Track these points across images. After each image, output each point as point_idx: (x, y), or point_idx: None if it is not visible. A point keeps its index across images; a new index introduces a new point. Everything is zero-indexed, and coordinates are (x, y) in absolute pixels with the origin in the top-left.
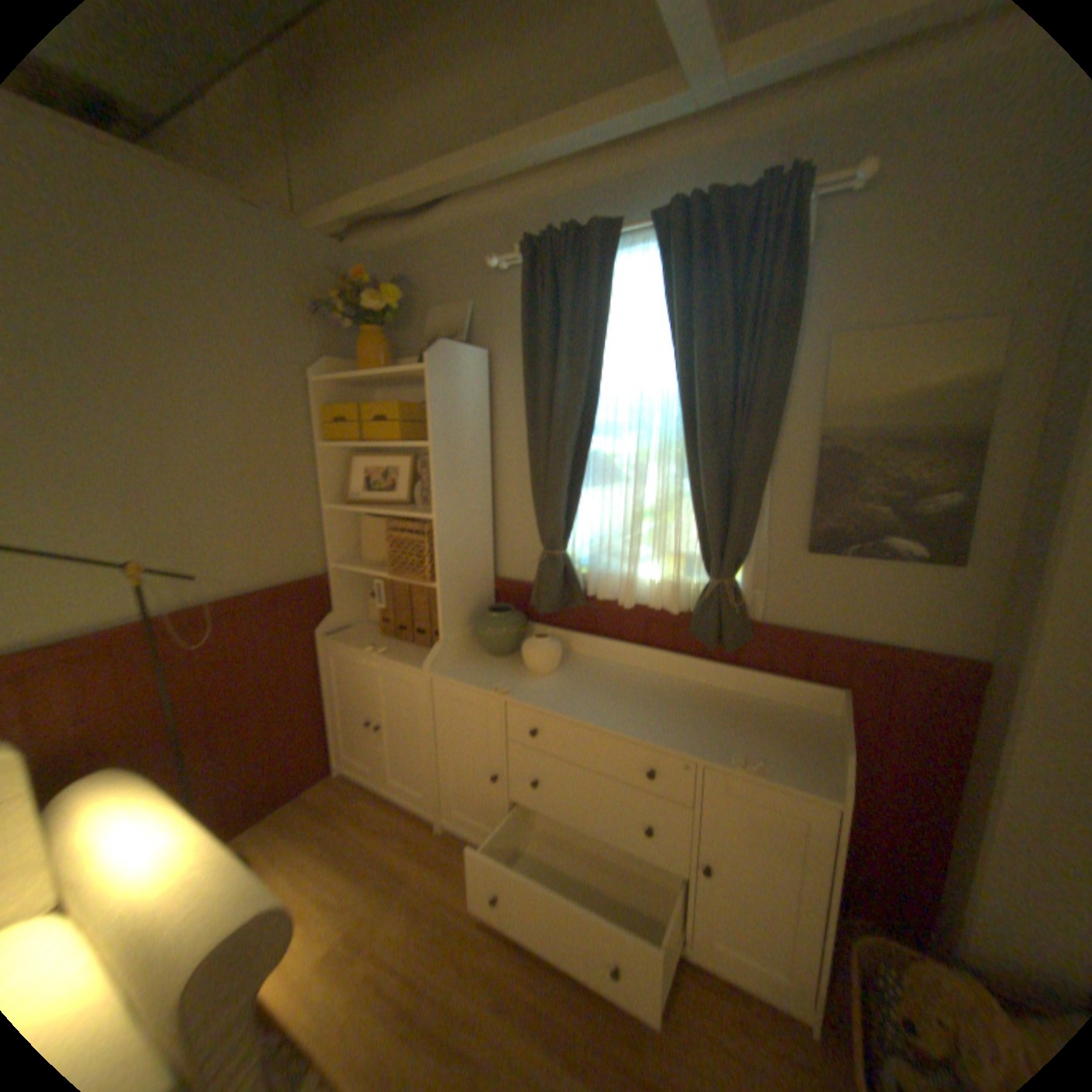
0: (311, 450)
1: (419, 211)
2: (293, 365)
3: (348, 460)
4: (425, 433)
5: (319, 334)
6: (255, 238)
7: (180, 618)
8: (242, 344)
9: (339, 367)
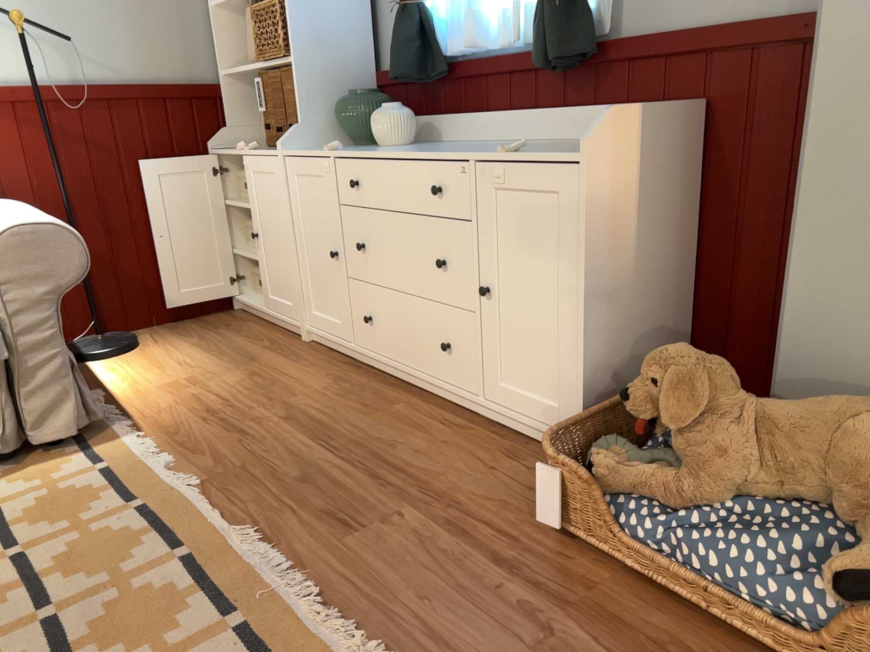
0: None
1: None
2: None
3: None
4: None
5: None
6: None
7: (74, 93)
8: None
9: None
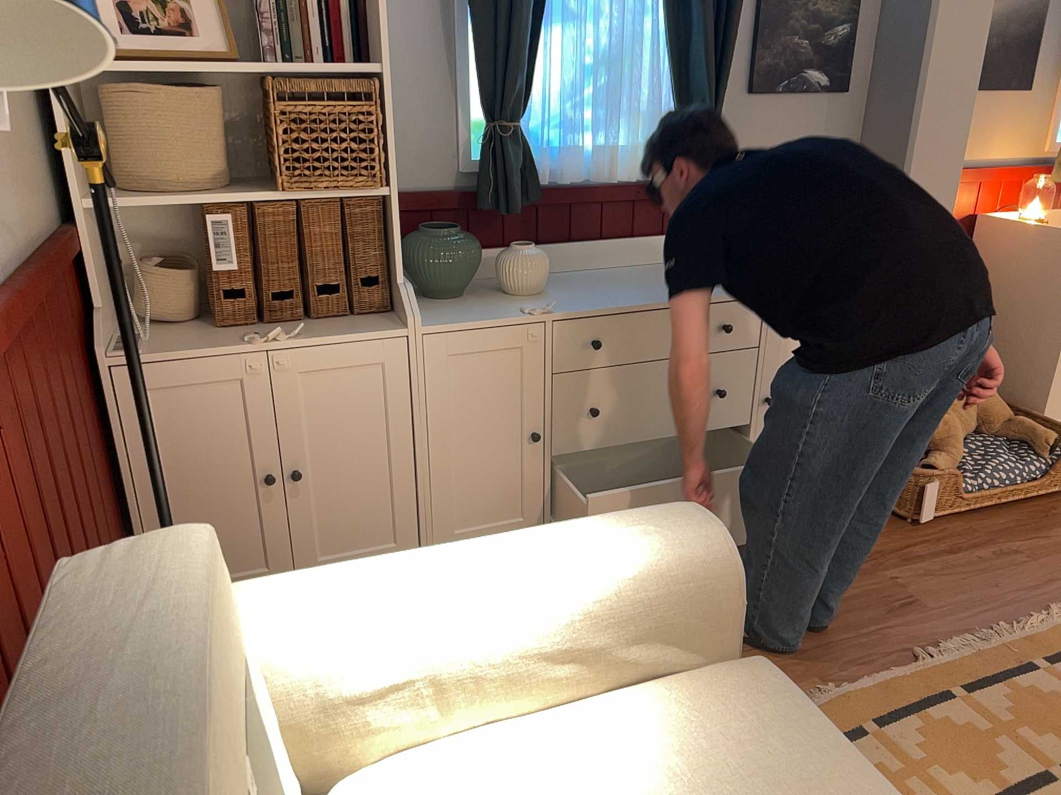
0: None
1: None
2: None
3: None
4: None
5: None
6: None
7: (17, 302)
8: None
9: None
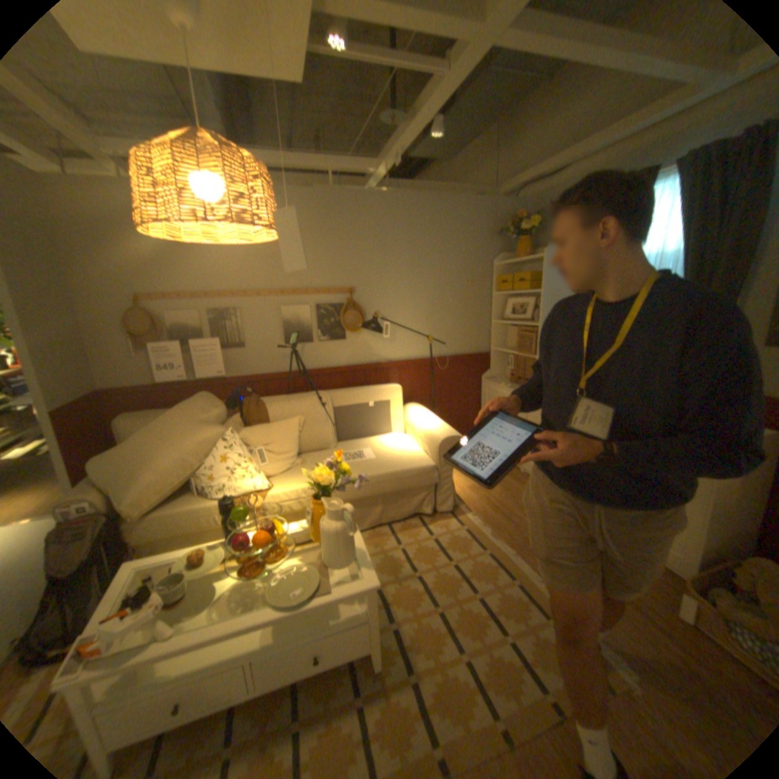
0: (490, 295)
1: (556, 171)
2: (487, 259)
3: (505, 300)
4: (541, 285)
5: (500, 242)
6: (479, 208)
7: (437, 359)
8: (469, 253)
9: (507, 256)
